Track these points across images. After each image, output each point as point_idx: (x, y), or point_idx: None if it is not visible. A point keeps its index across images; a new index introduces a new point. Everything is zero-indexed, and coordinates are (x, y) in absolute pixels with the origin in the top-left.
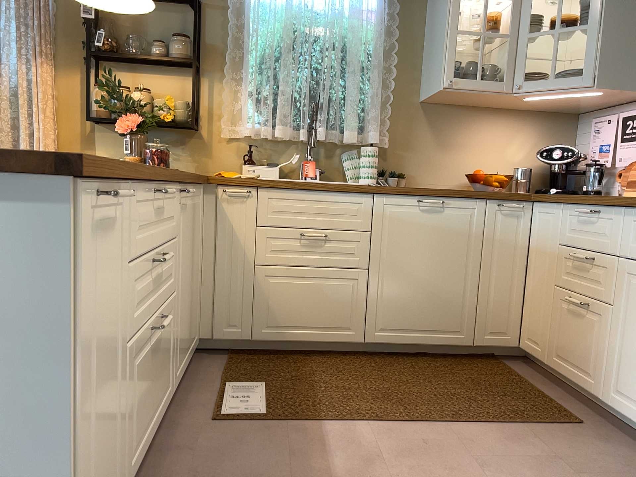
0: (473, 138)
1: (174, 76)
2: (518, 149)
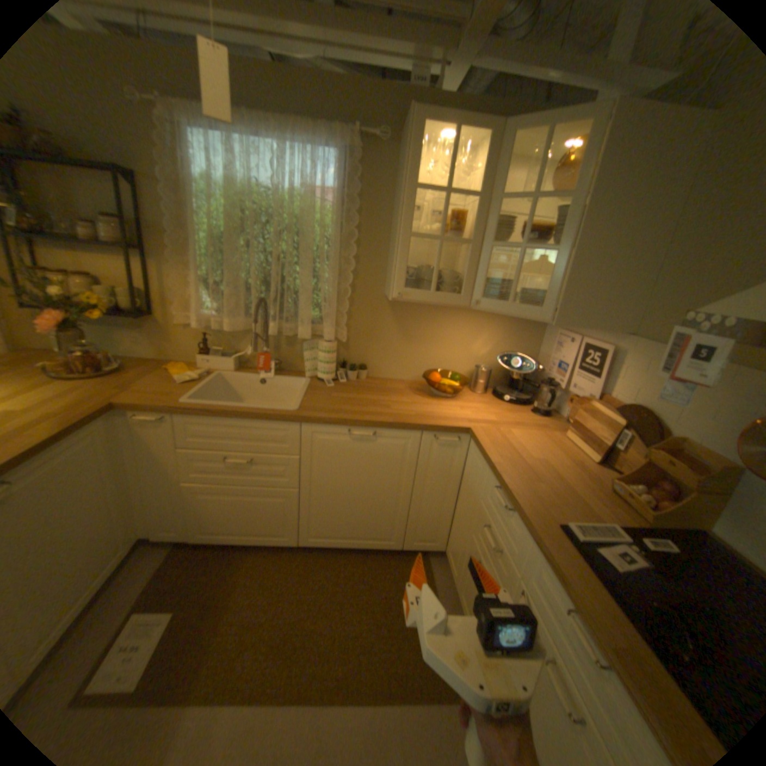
0: (438, 332)
1: (114, 256)
2: (483, 344)
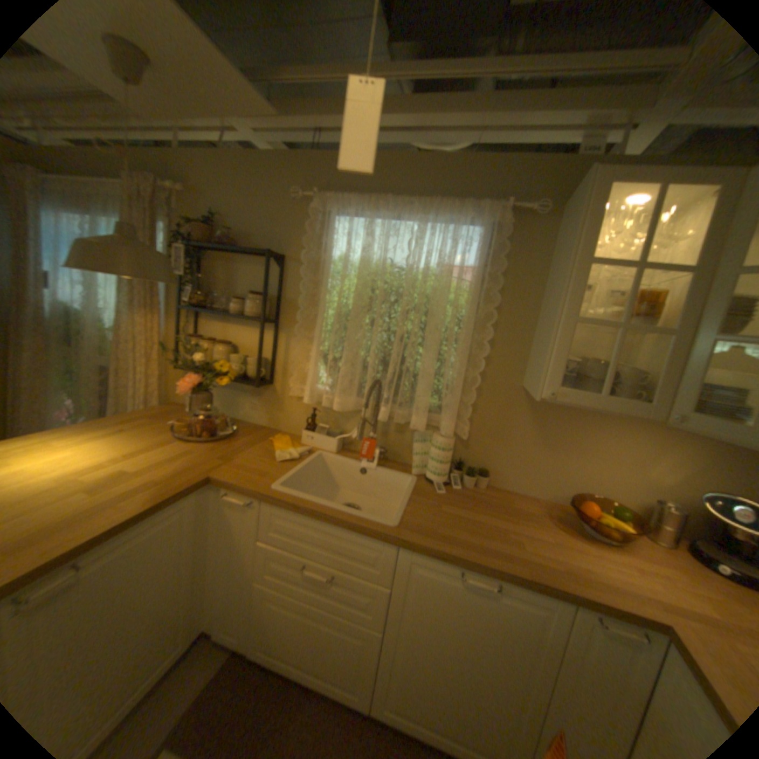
0: (597, 443)
1: (254, 328)
2: (671, 470)
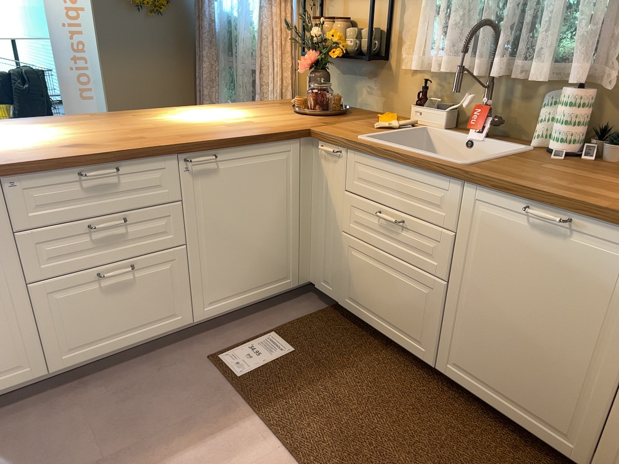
0: None
1: None
2: None
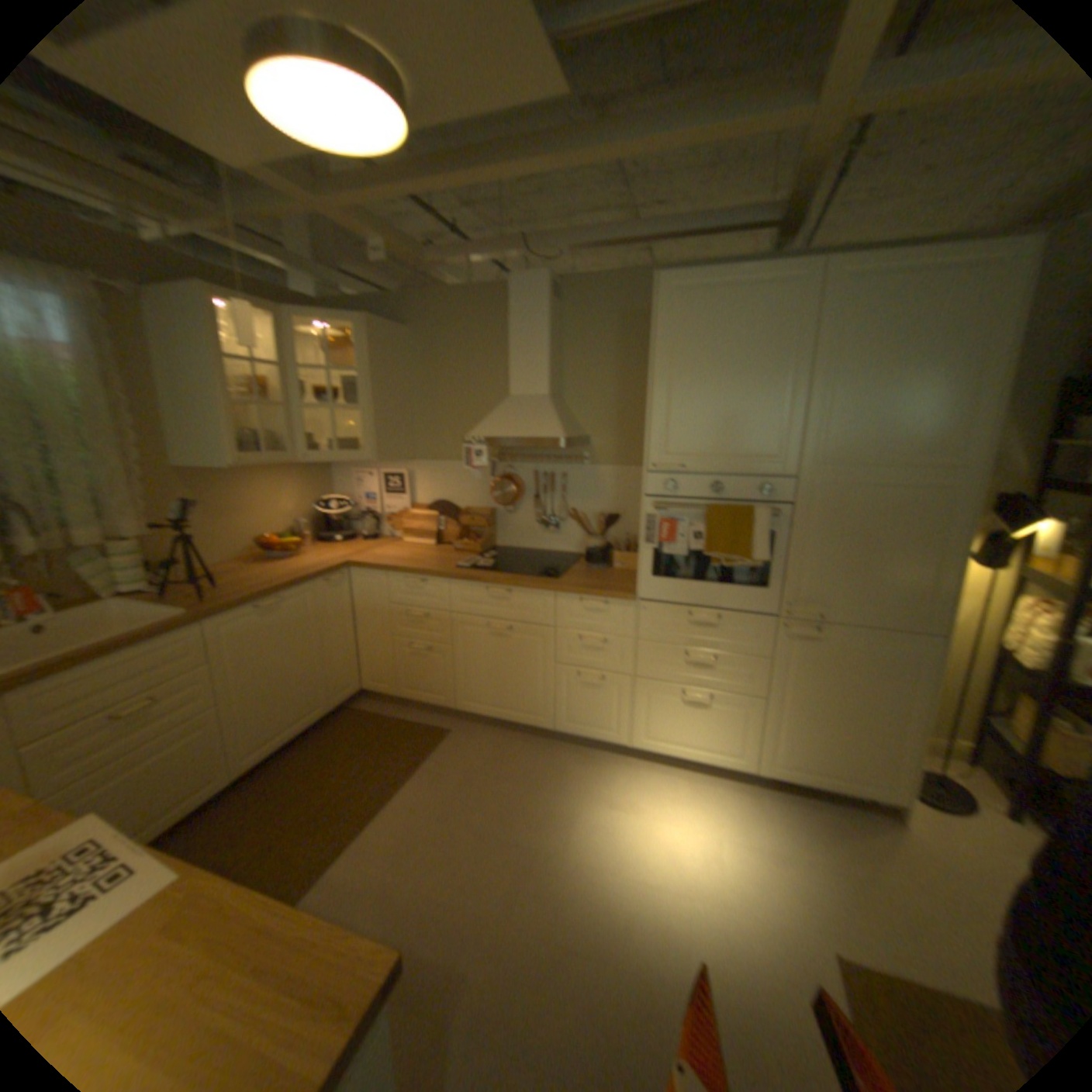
0: (246, 500)
1: None
2: (291, 502)
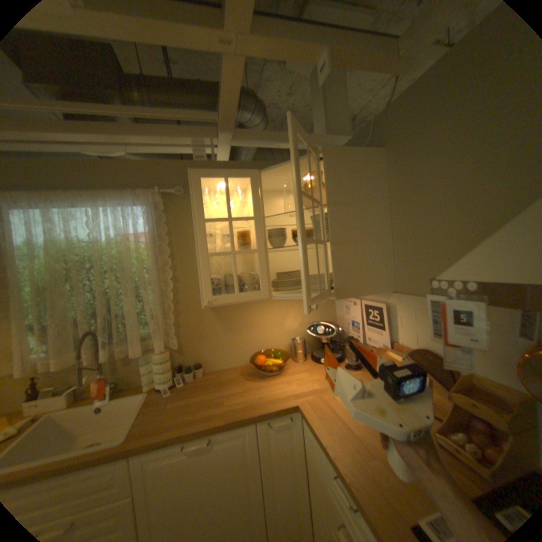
0: (255, 319)
1: None
2: (293, 320)
